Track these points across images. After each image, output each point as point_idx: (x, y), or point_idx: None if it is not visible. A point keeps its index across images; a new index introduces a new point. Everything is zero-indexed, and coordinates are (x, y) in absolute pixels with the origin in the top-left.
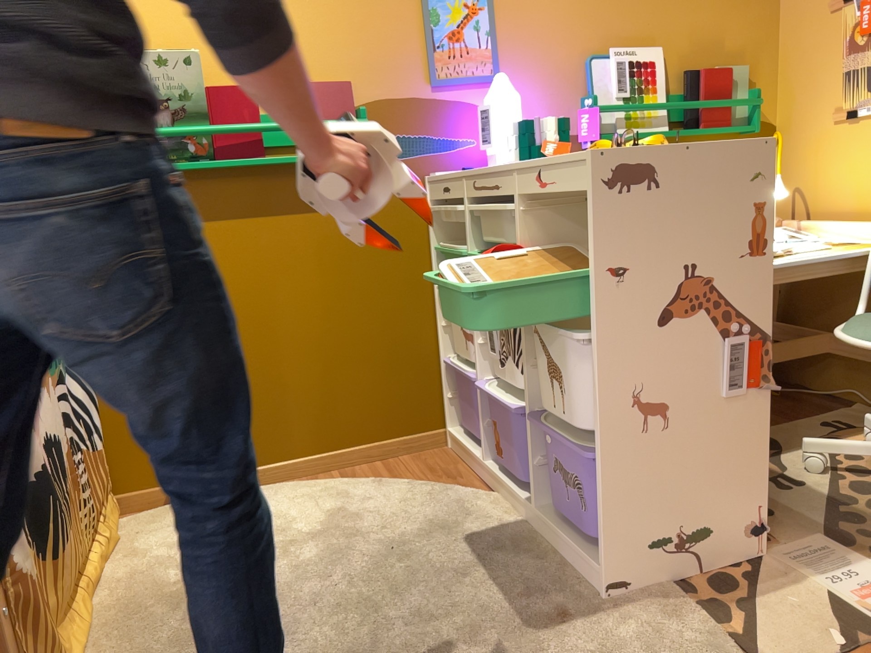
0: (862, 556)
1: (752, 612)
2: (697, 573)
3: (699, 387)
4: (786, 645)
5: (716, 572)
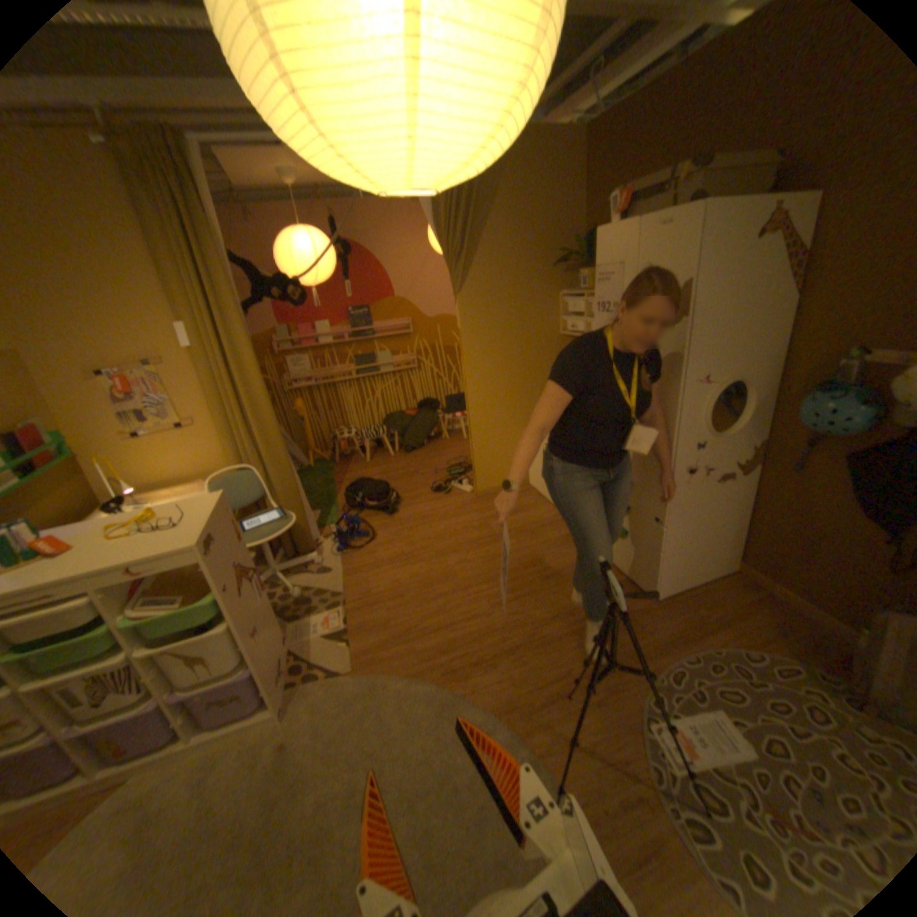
0: (304, 618)
1: (312, 666)
2: (283, 678)
3: (255, 608)
4: (333, 662)
5: (285, 670)
